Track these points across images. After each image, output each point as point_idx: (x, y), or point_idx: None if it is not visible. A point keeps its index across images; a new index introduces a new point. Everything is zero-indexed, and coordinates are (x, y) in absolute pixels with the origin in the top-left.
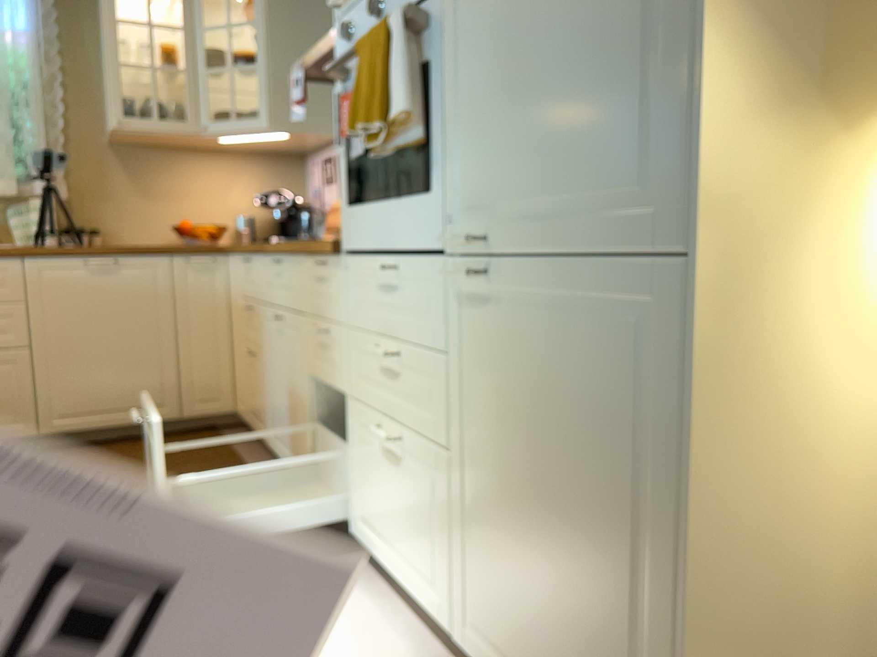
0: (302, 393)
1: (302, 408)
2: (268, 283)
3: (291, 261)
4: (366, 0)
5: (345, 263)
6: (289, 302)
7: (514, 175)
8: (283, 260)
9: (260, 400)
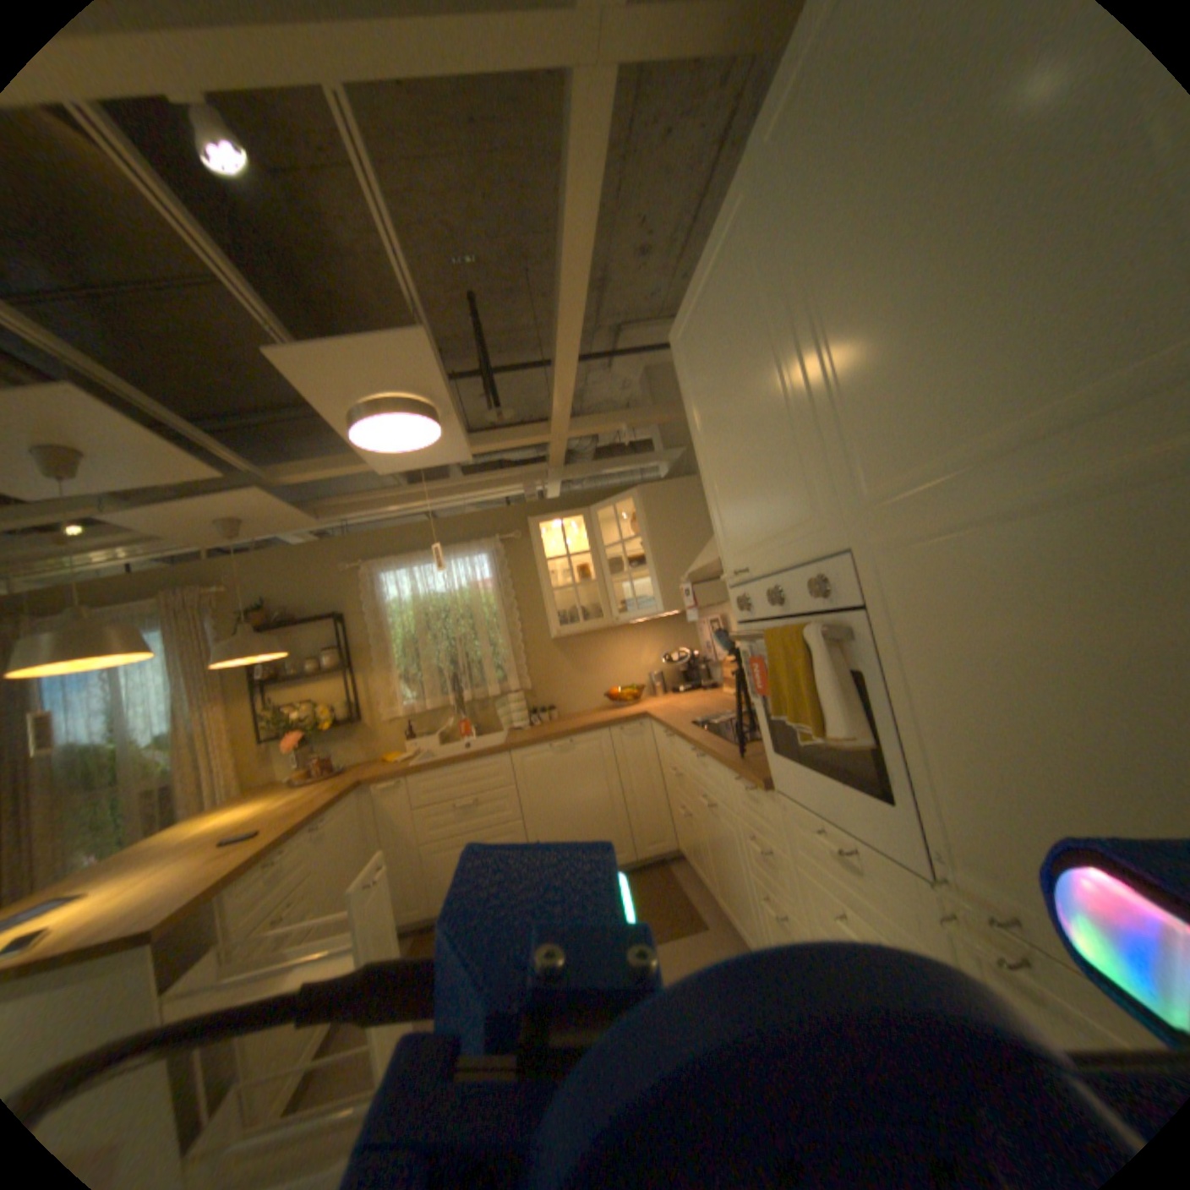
0: (747, 886)
1: (750, 900)
2: (693, 766)
3: (714, 763)
4: (755, 584)
5: (777, 801)
6: (718, 796)
7: (1026, 864)
8: (705, 757)
9: (702, 859)
